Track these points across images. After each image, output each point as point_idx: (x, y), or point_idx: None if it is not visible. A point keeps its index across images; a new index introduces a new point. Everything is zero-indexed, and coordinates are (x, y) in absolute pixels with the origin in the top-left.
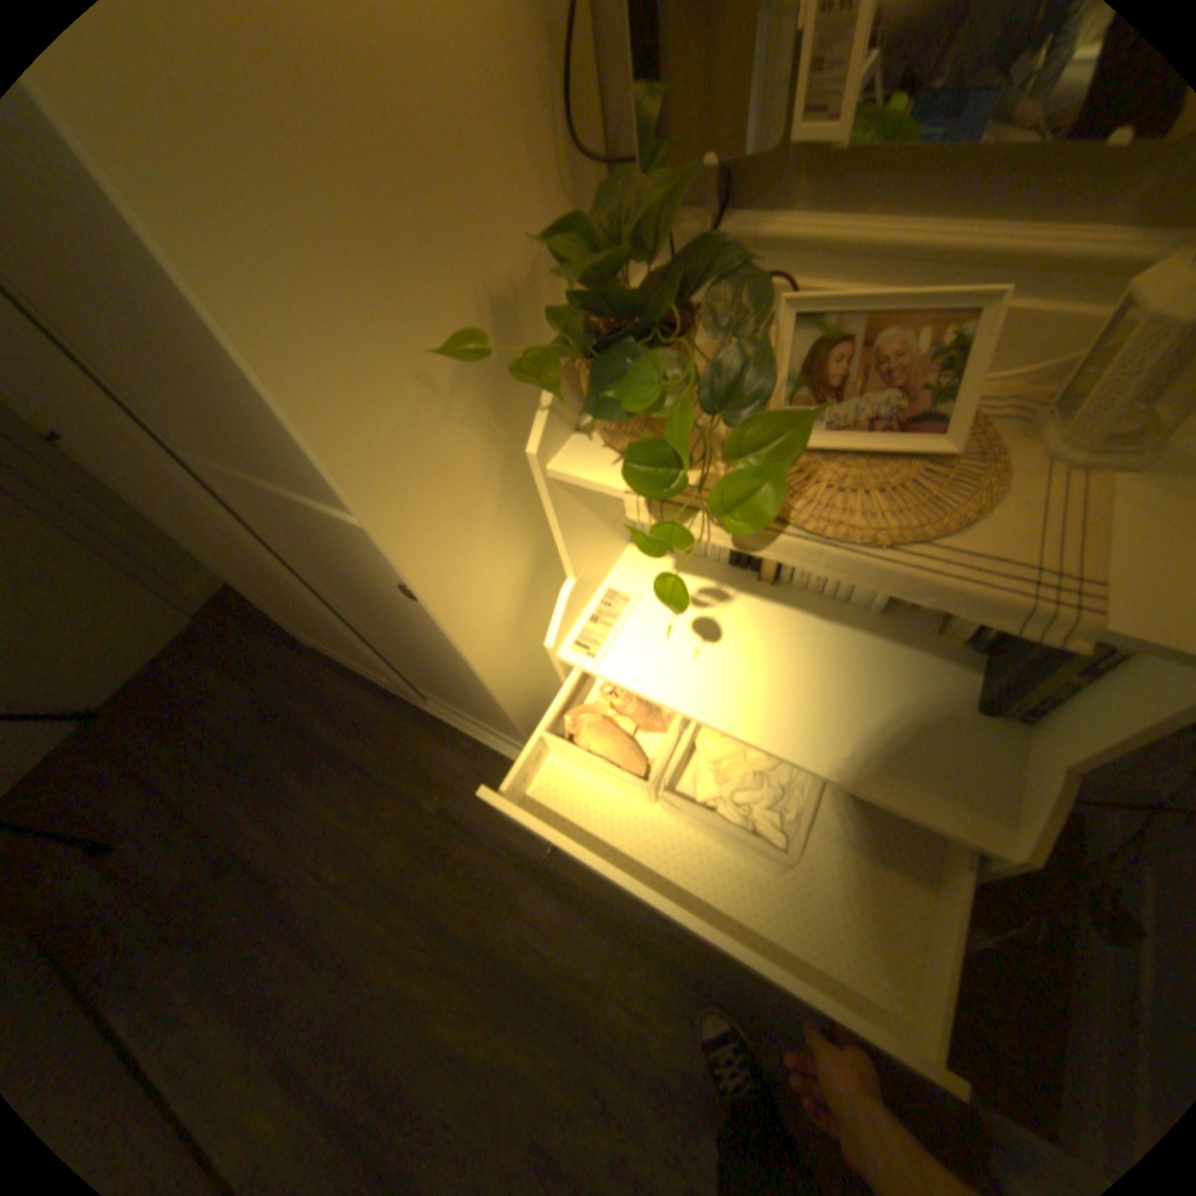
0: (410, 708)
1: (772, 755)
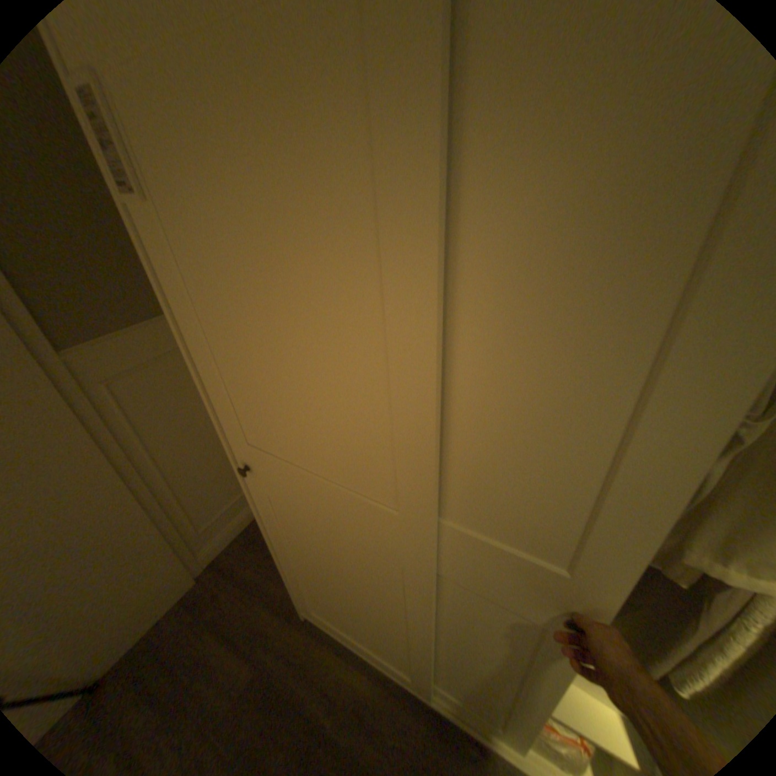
0: (406, 699)
1: None
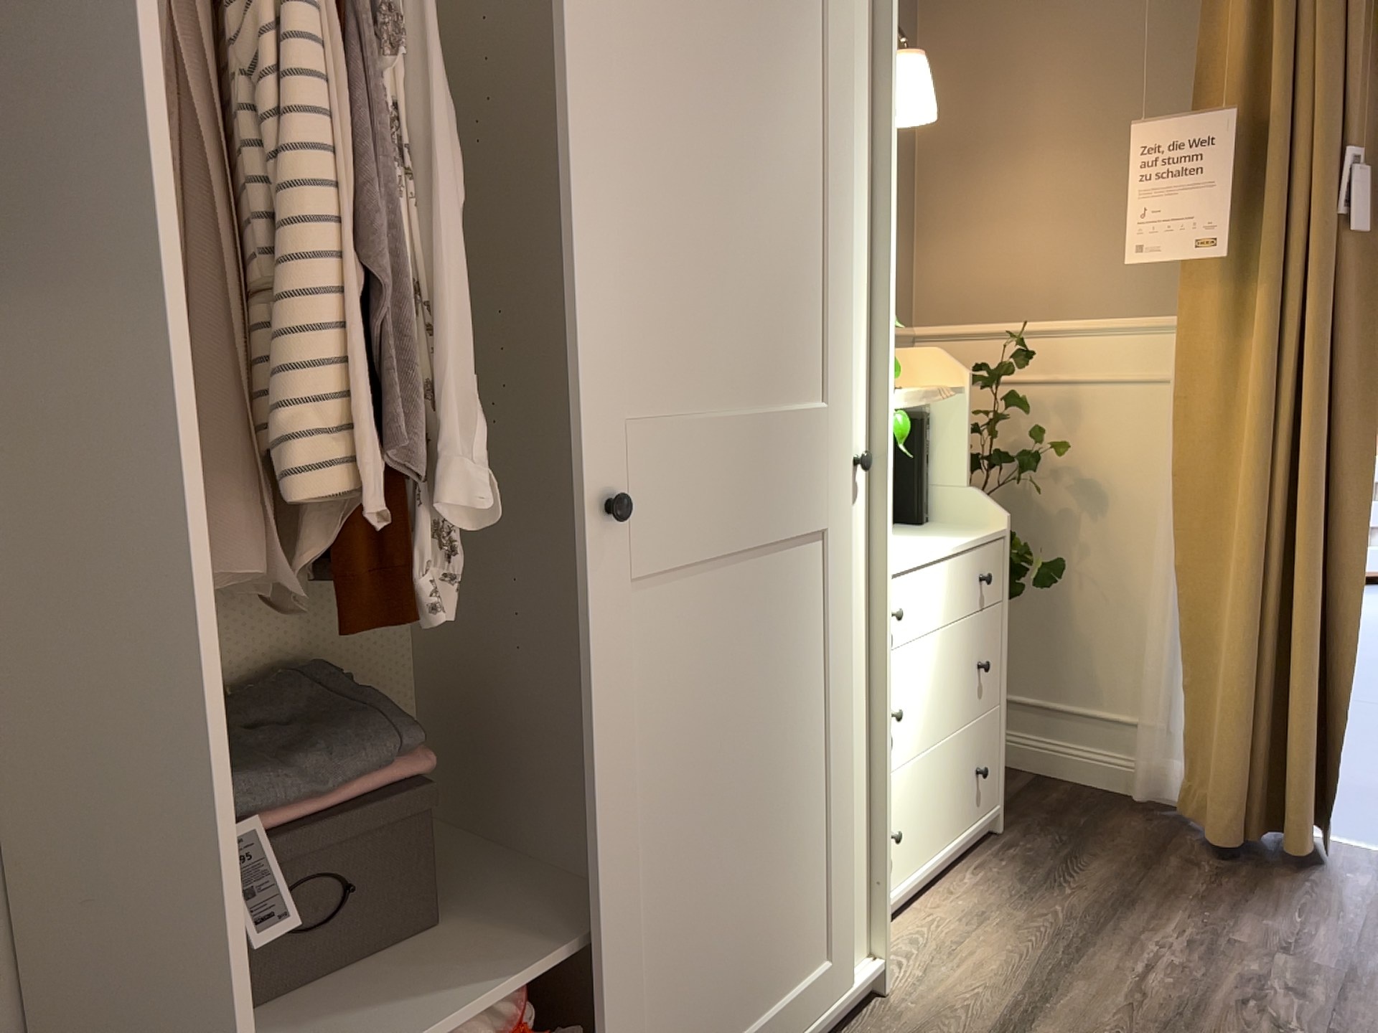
0: None
1: (945, 550)
